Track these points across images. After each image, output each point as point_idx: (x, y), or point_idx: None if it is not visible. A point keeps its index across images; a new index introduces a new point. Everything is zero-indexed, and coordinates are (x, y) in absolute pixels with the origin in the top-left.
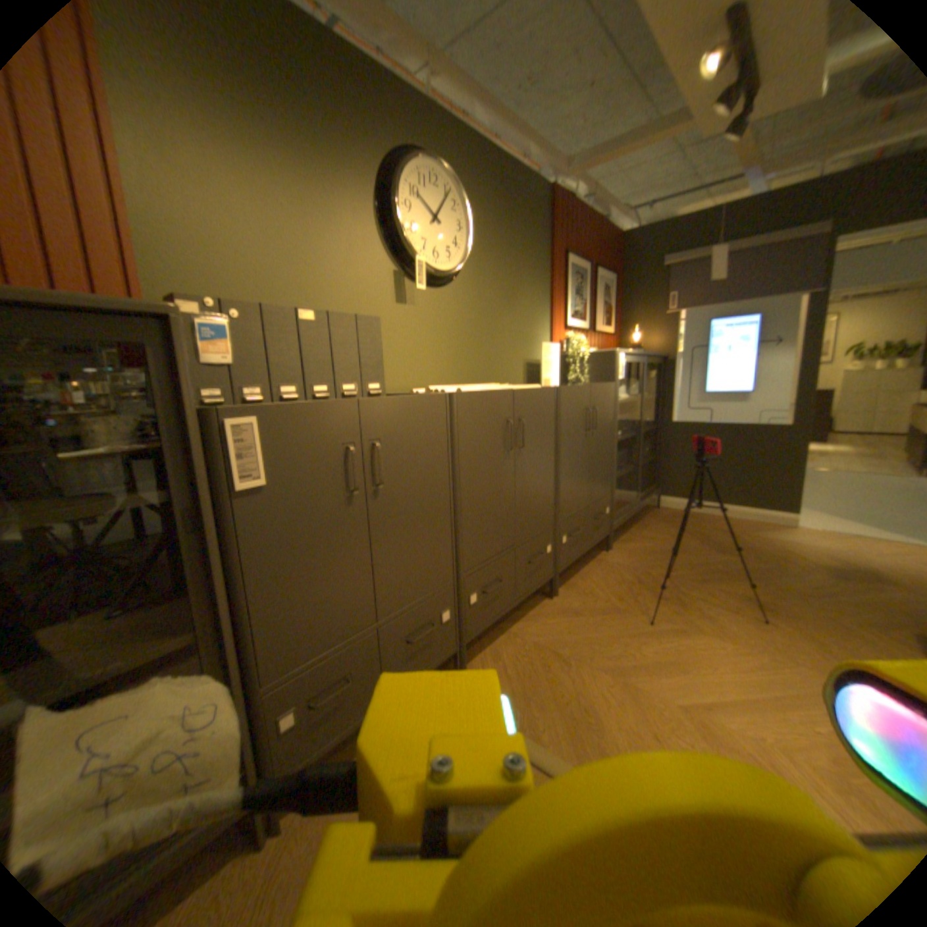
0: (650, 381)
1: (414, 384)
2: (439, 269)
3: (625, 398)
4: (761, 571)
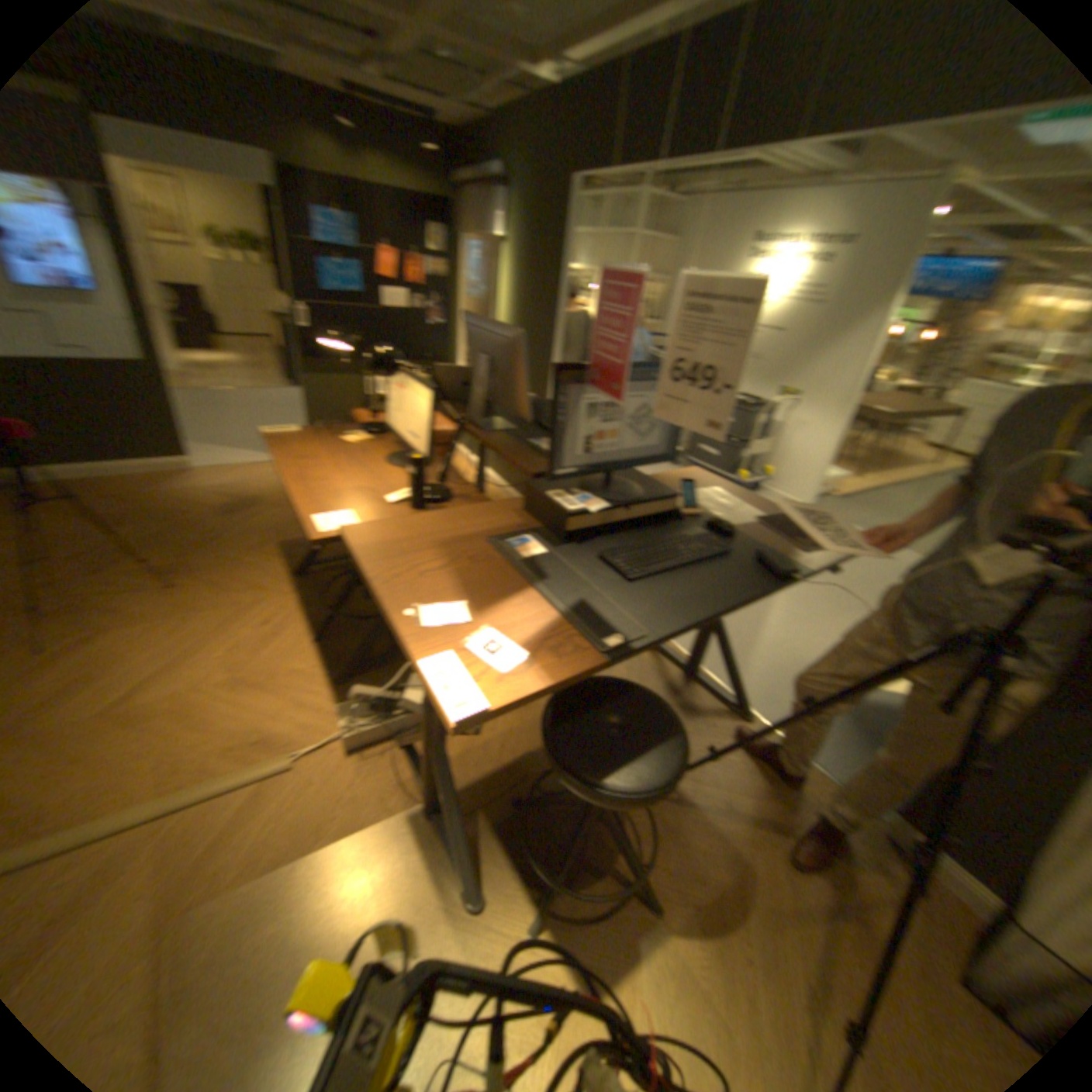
0: None
1: None
2: None
3: None
4: (152, 534)
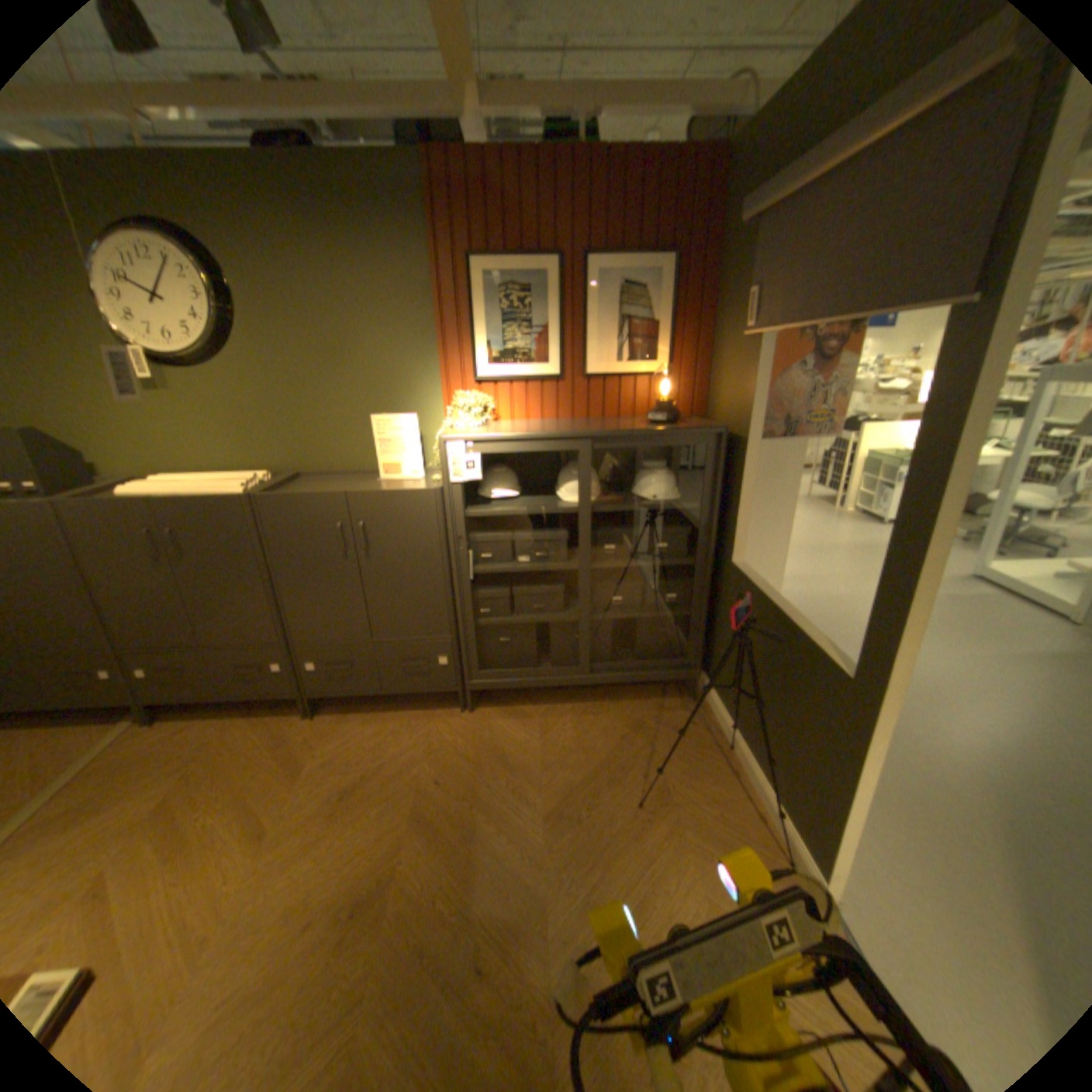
0: (710, 477)
1: (187, 467)
2: (169, 353)
3: (567, 507)
4: (507, 881)
